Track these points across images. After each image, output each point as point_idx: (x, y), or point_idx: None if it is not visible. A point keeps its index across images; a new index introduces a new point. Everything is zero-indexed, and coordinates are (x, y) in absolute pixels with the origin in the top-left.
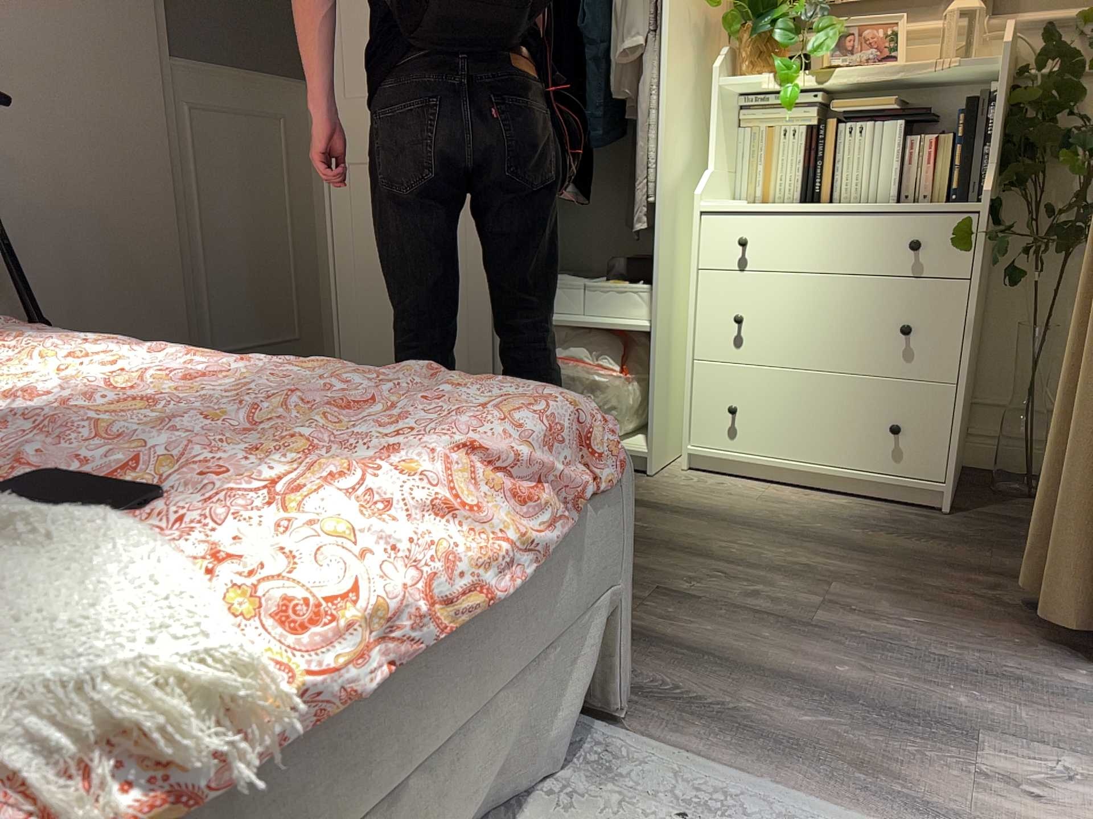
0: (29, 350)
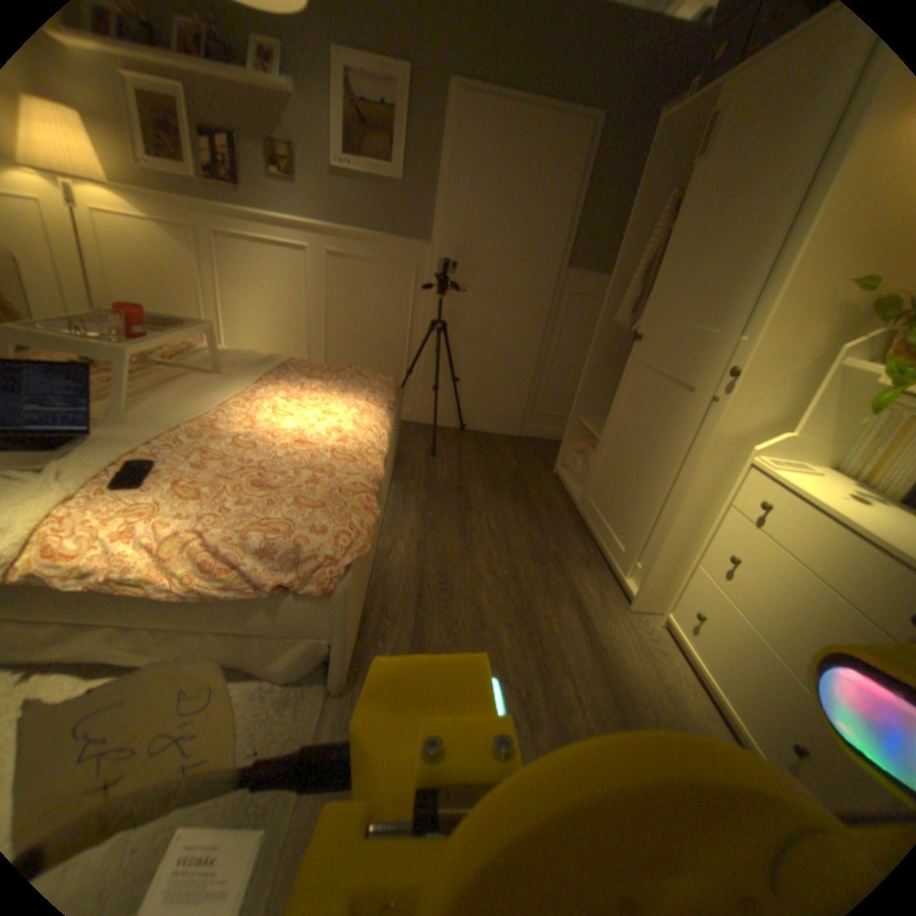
0: (338, 399)
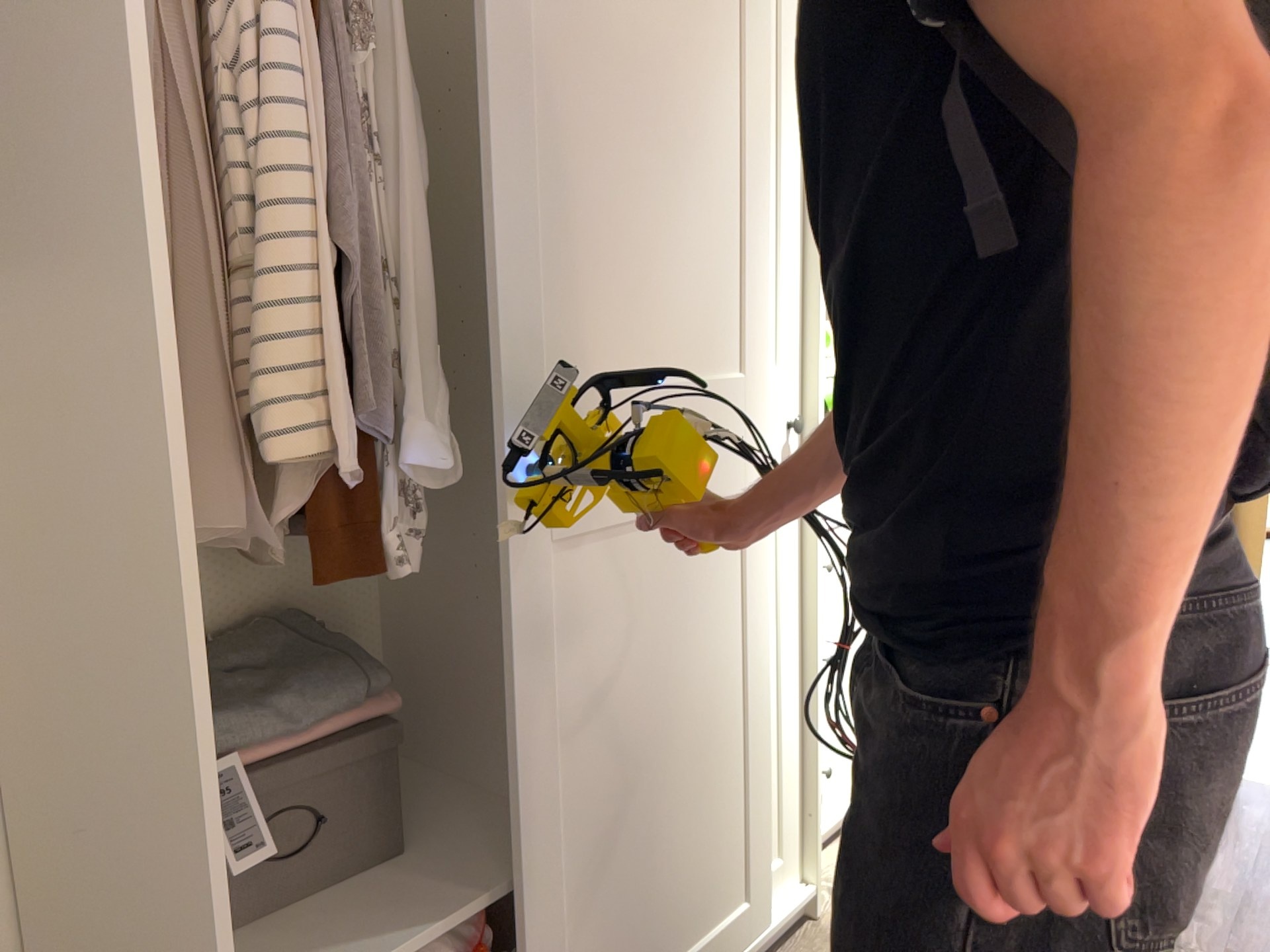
0: None
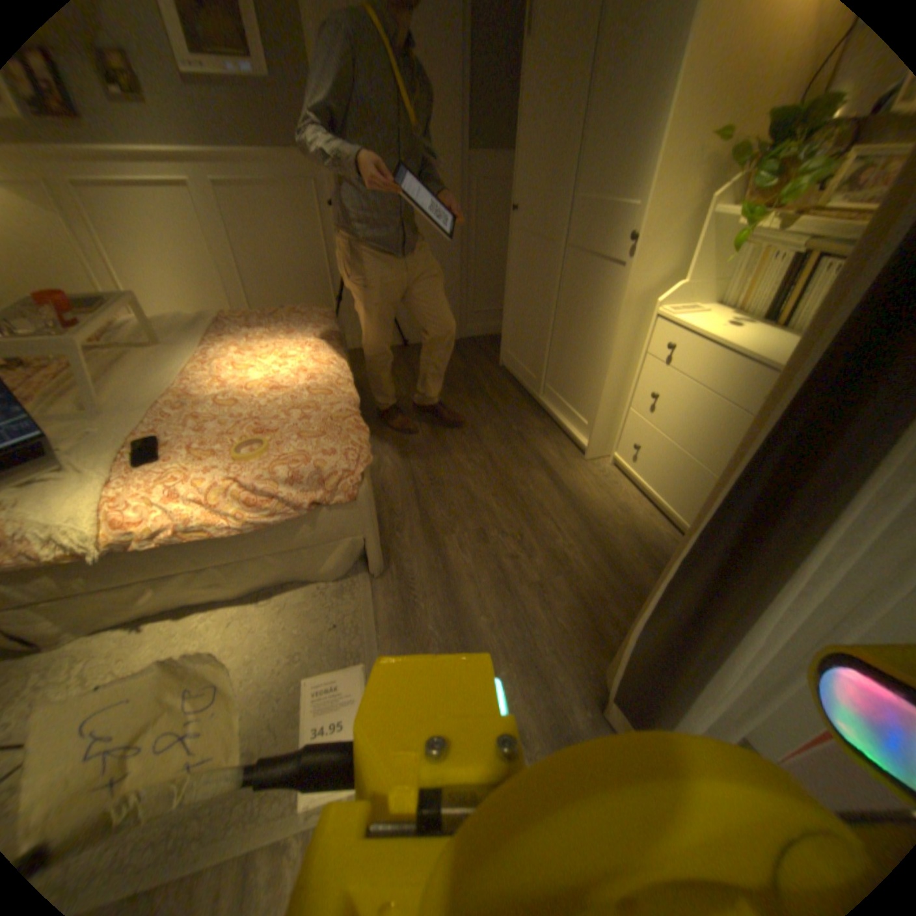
0: (289, 342)
